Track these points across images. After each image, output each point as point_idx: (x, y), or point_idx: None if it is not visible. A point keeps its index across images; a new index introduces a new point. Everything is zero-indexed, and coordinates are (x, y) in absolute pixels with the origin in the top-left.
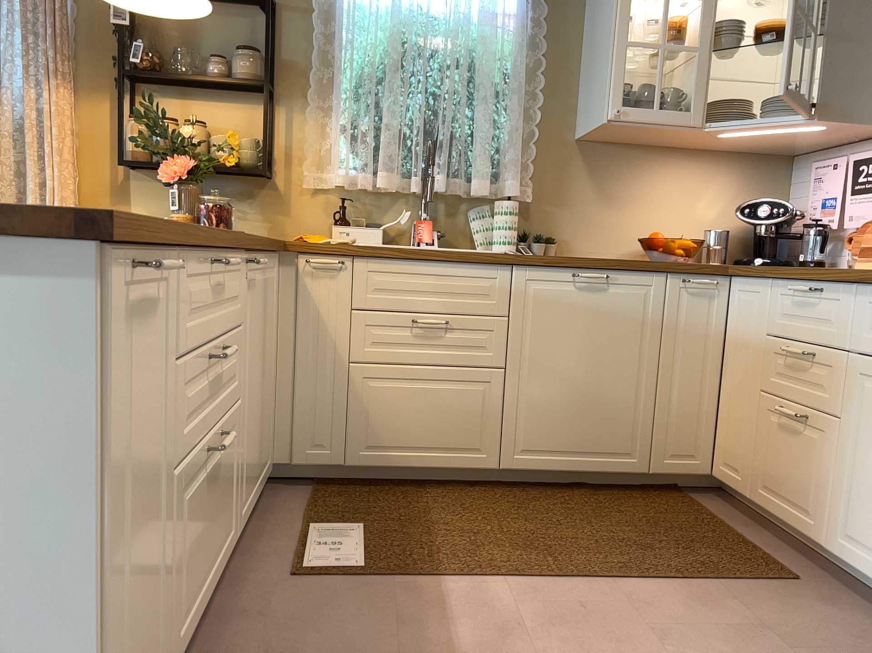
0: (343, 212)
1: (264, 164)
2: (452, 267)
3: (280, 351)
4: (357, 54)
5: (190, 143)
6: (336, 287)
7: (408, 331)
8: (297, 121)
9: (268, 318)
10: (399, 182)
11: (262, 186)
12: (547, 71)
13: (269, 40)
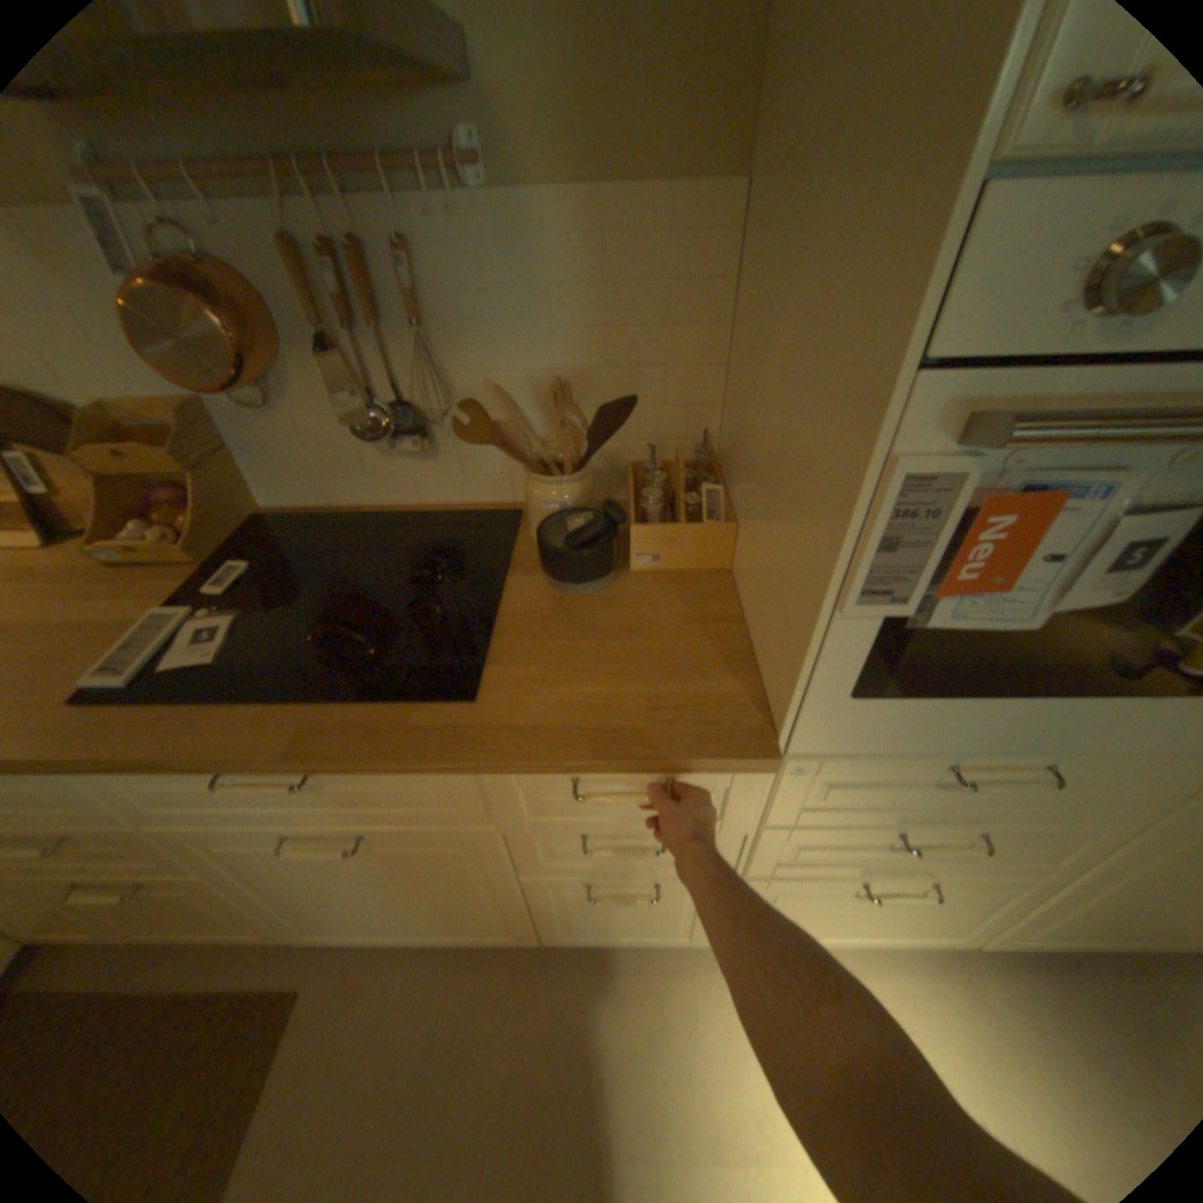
0: None
1: None
2: None
3: None
4: None
5: None
6: None
7: None
8: None
9: None
10: None
11: None
12: None
13: None
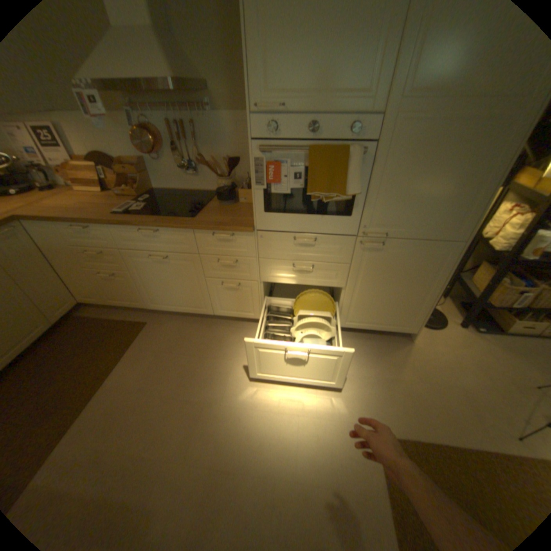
0: None
1: None
2: None
3: None
4: None
5: None
6: None
7: None
8: None
9: None
10: None
11: None
12: None
13: None
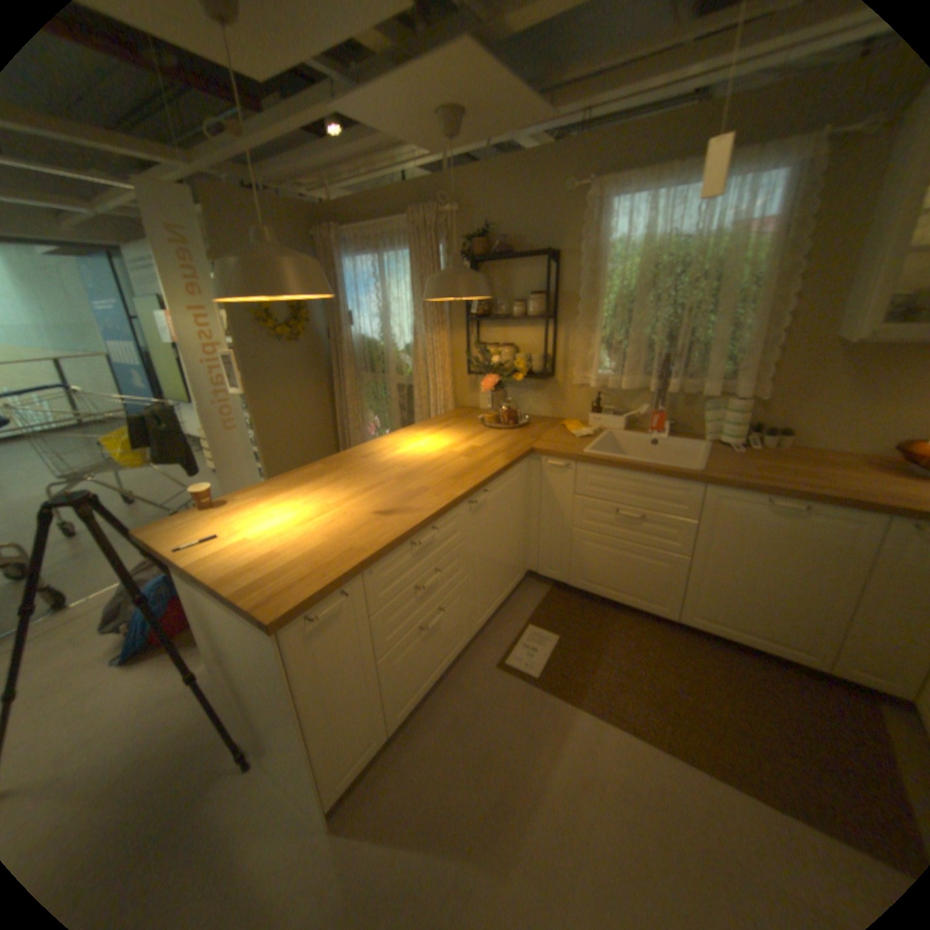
0: (597, 402)
1: (547, 367)
2: (650, 477)
3: (531, 510)
4: (615, 280)
5: (497, 364)
6: (565, 479)
7: (613, 515)
8: (570, 335)
9: (511, 504)
10: (641, 382)
11: (546, 382)
12: (811, 267)
13: (546, 284)
